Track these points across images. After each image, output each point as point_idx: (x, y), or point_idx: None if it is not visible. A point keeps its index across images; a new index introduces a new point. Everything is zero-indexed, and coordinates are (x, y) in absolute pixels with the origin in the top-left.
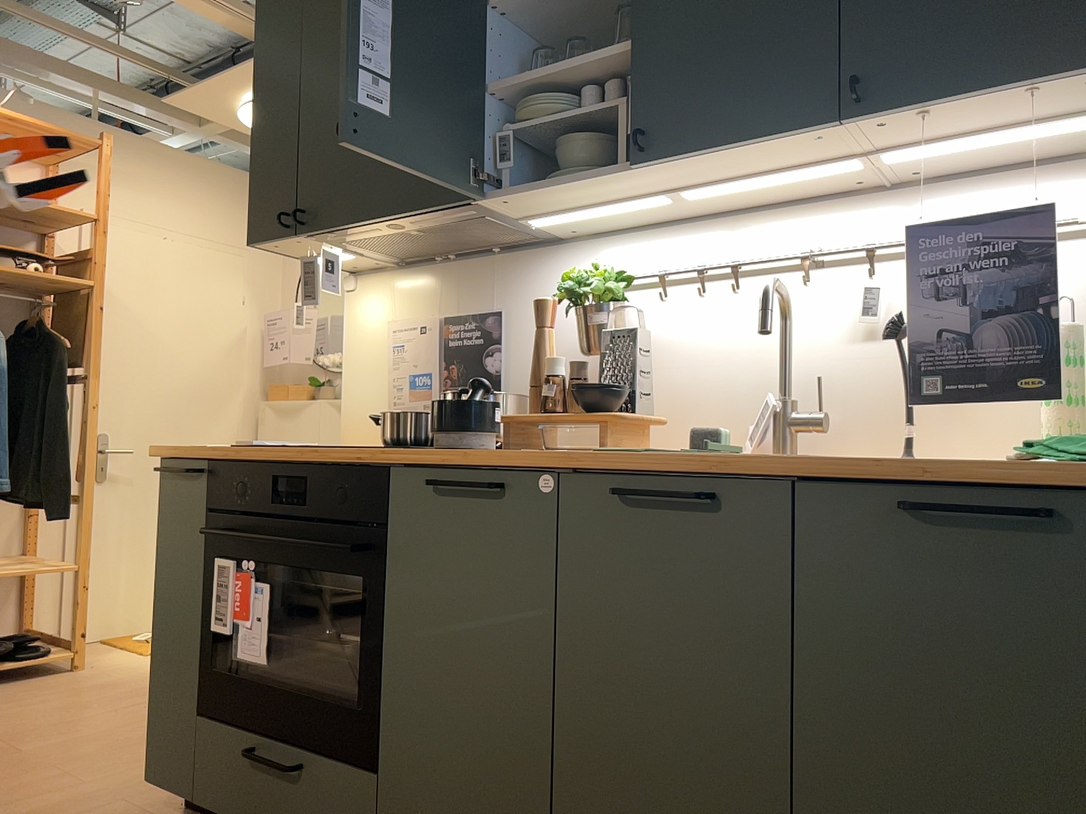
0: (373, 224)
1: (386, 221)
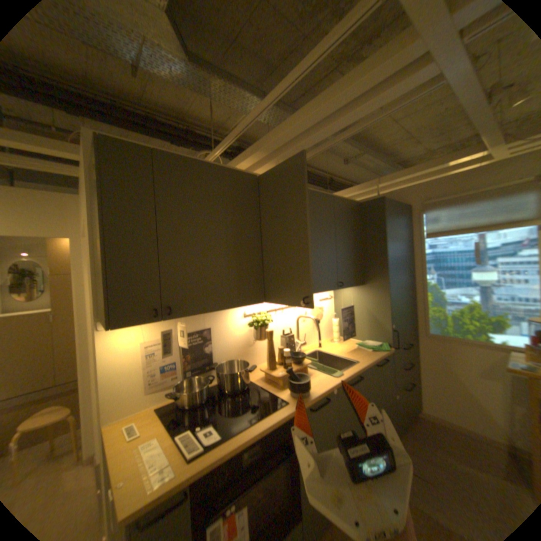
0: (212, 311)
1: (221, 309)
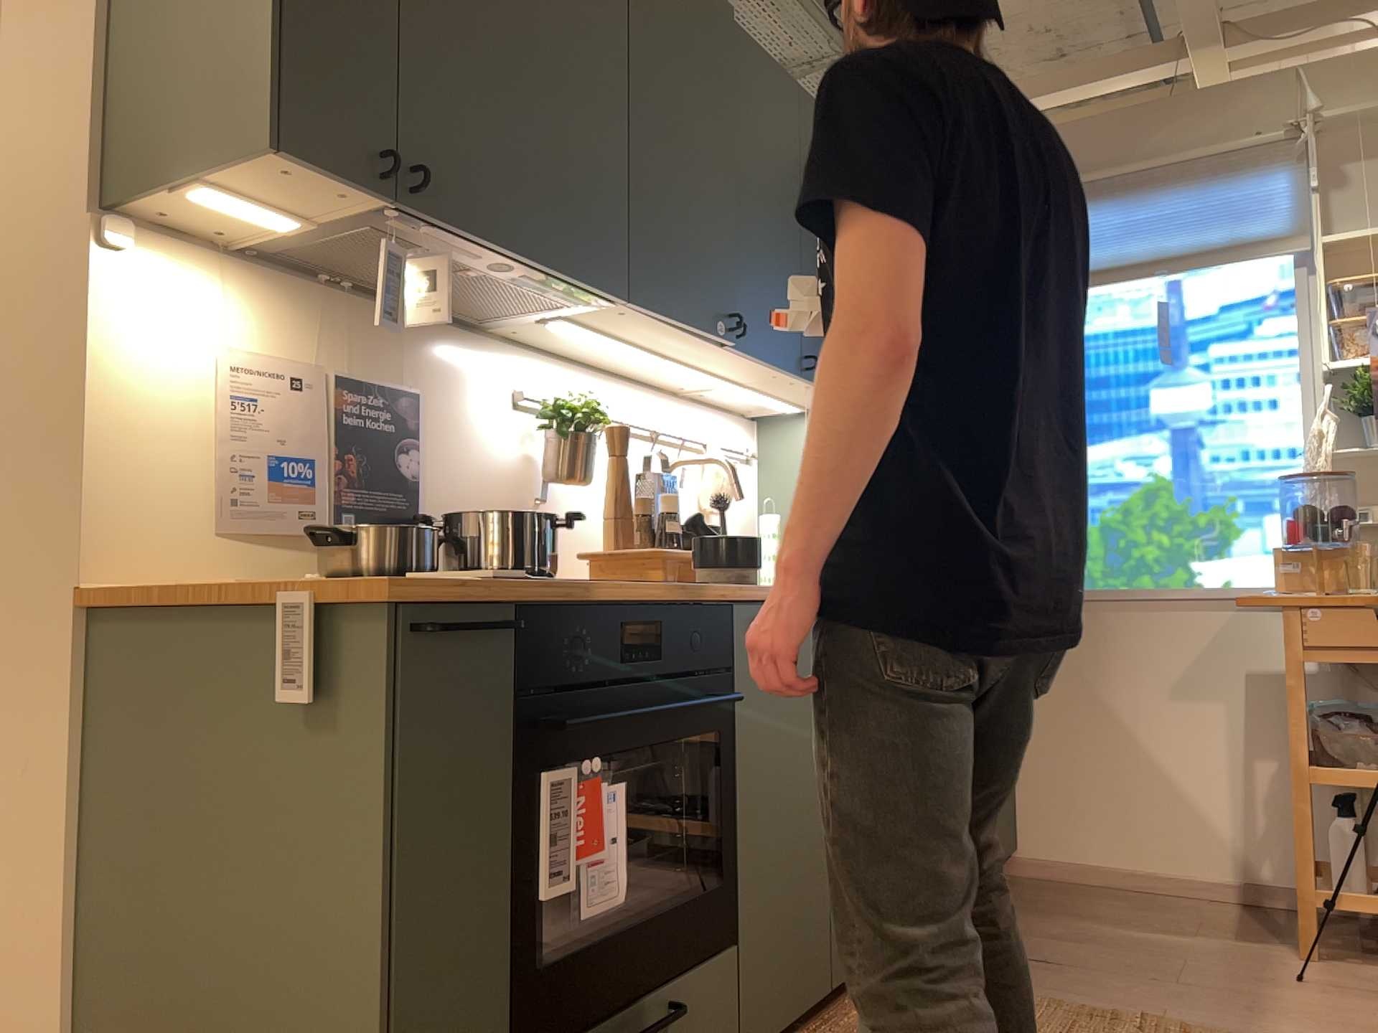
0: (504, 255)
1: (524, 262)
